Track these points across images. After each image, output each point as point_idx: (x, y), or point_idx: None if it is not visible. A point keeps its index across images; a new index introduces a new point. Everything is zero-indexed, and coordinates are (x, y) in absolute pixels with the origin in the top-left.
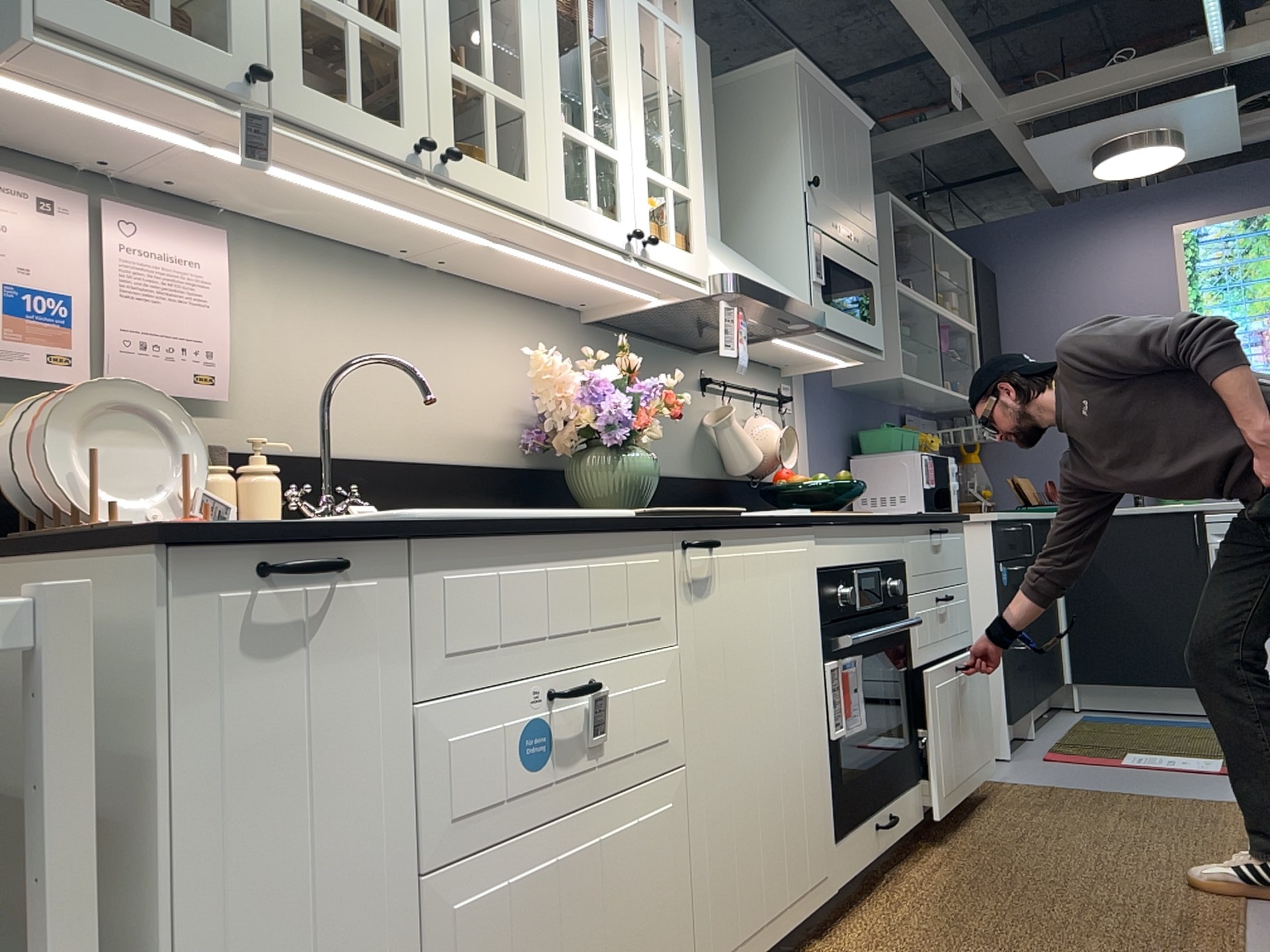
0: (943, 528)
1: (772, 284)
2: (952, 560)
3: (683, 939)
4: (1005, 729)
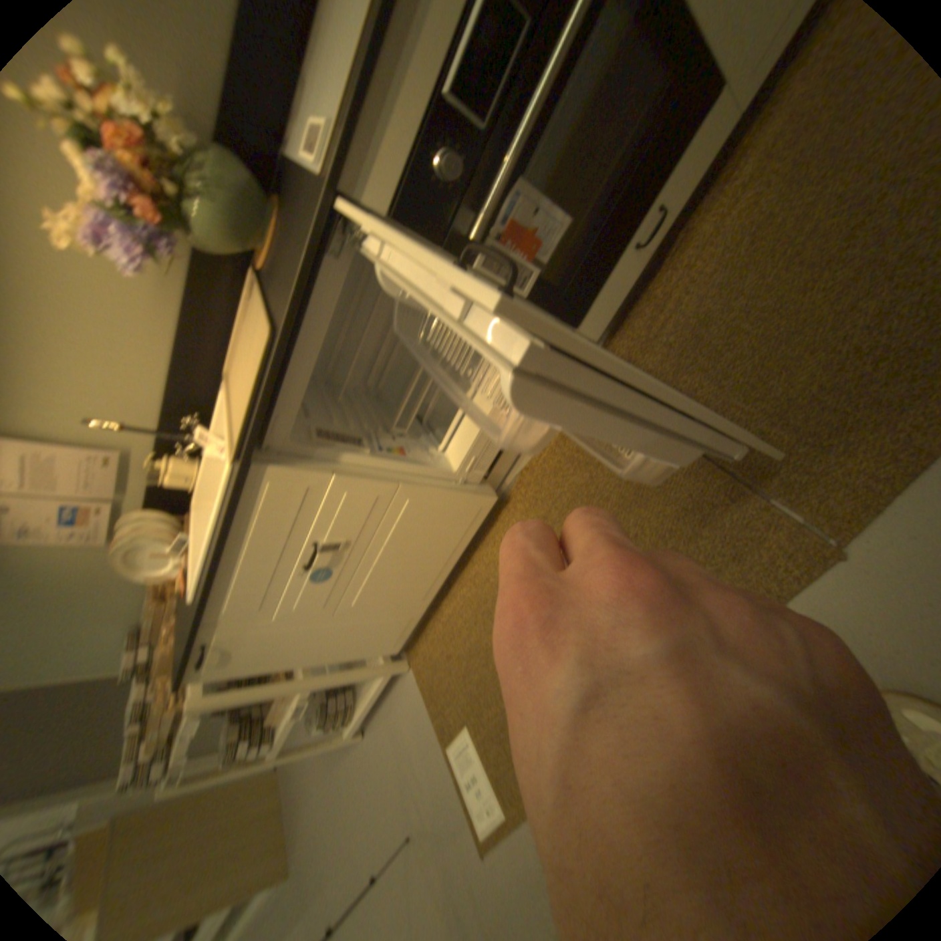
0: None
1: None
2: None
3: (467, 502)
4: None
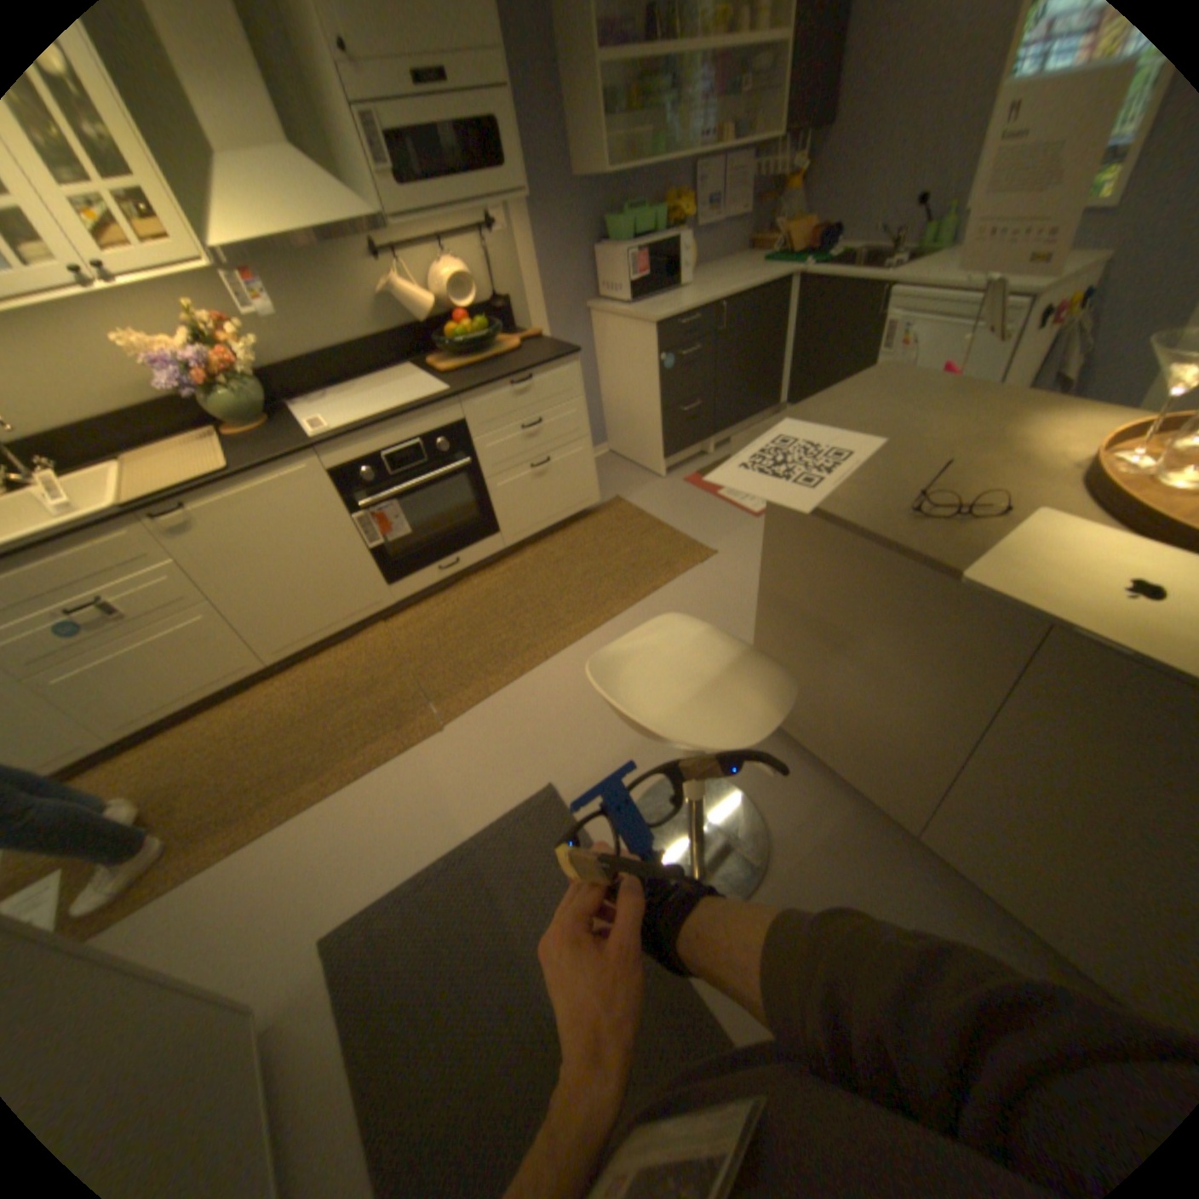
0: (532, 374)
1: (298, 214)
2: (550, 392)
3: (241, 652)
4: (662, 462)
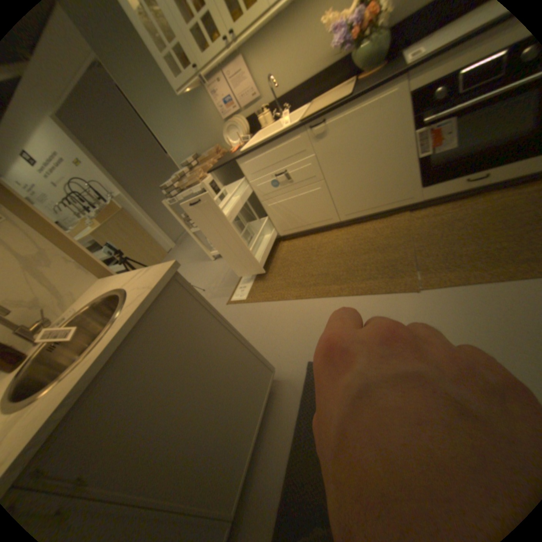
0: None
1: None
2: None
3: (331, 210)
4: None
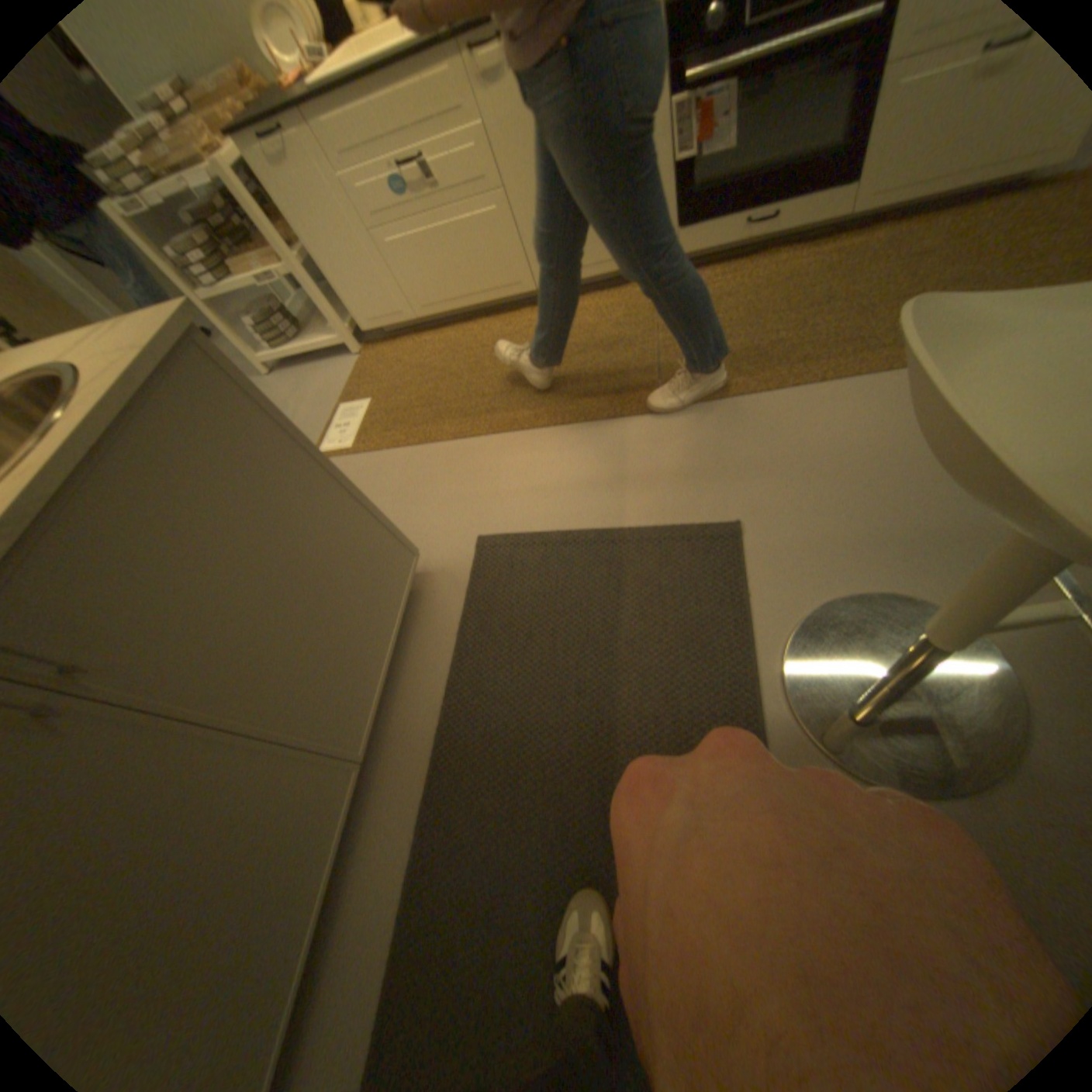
0: None
1: None
2: None
3: (520, 261)
4: None
